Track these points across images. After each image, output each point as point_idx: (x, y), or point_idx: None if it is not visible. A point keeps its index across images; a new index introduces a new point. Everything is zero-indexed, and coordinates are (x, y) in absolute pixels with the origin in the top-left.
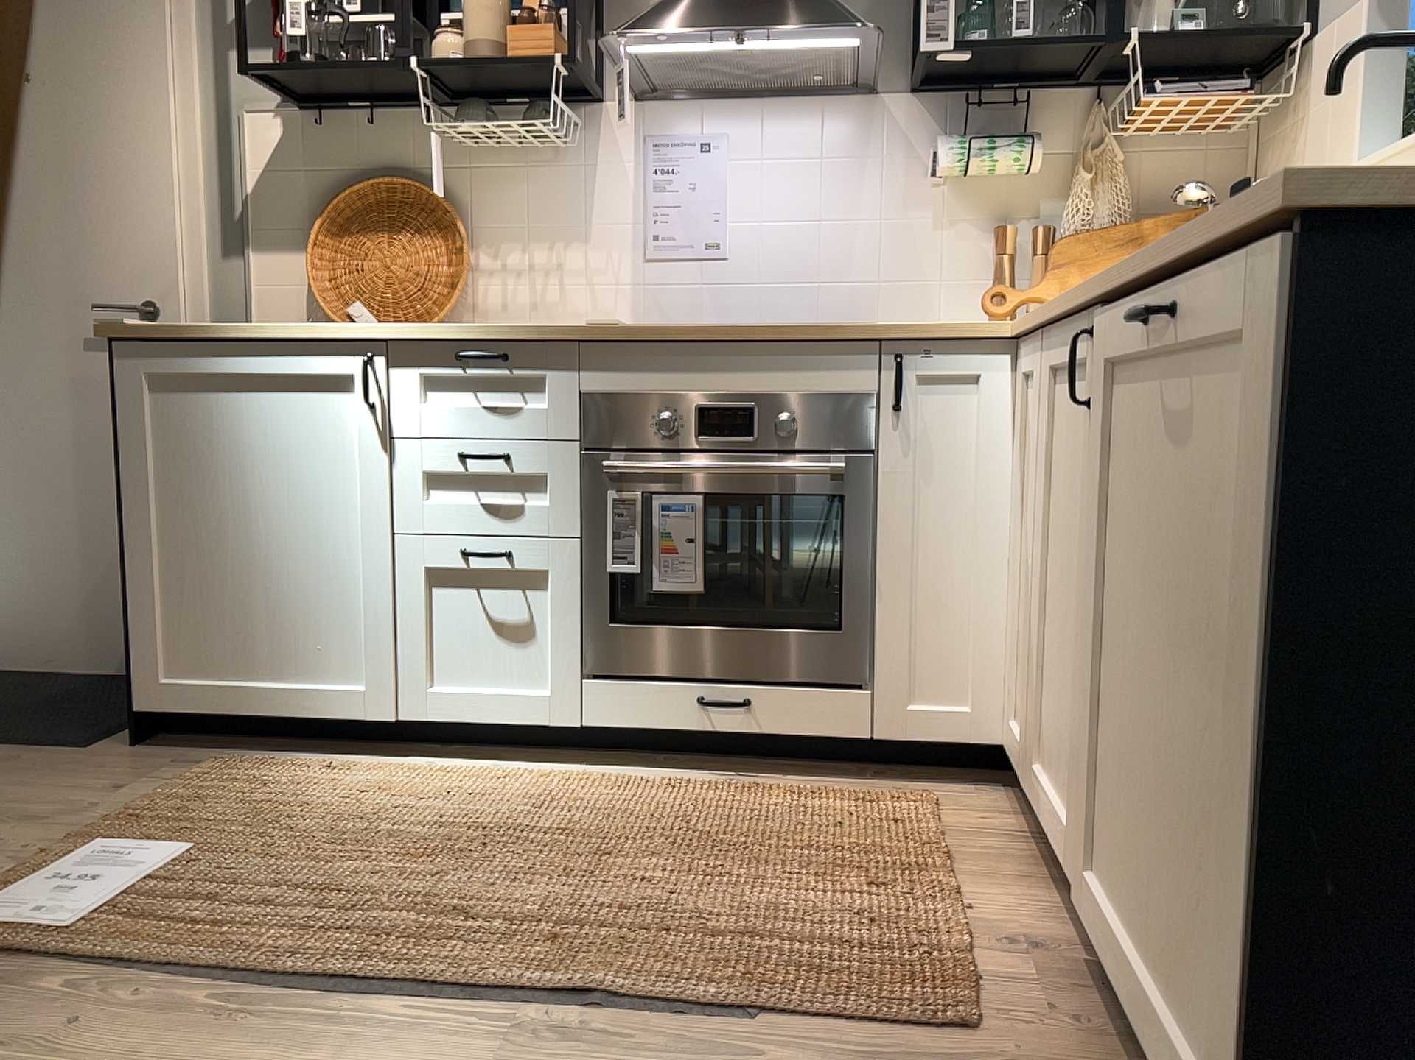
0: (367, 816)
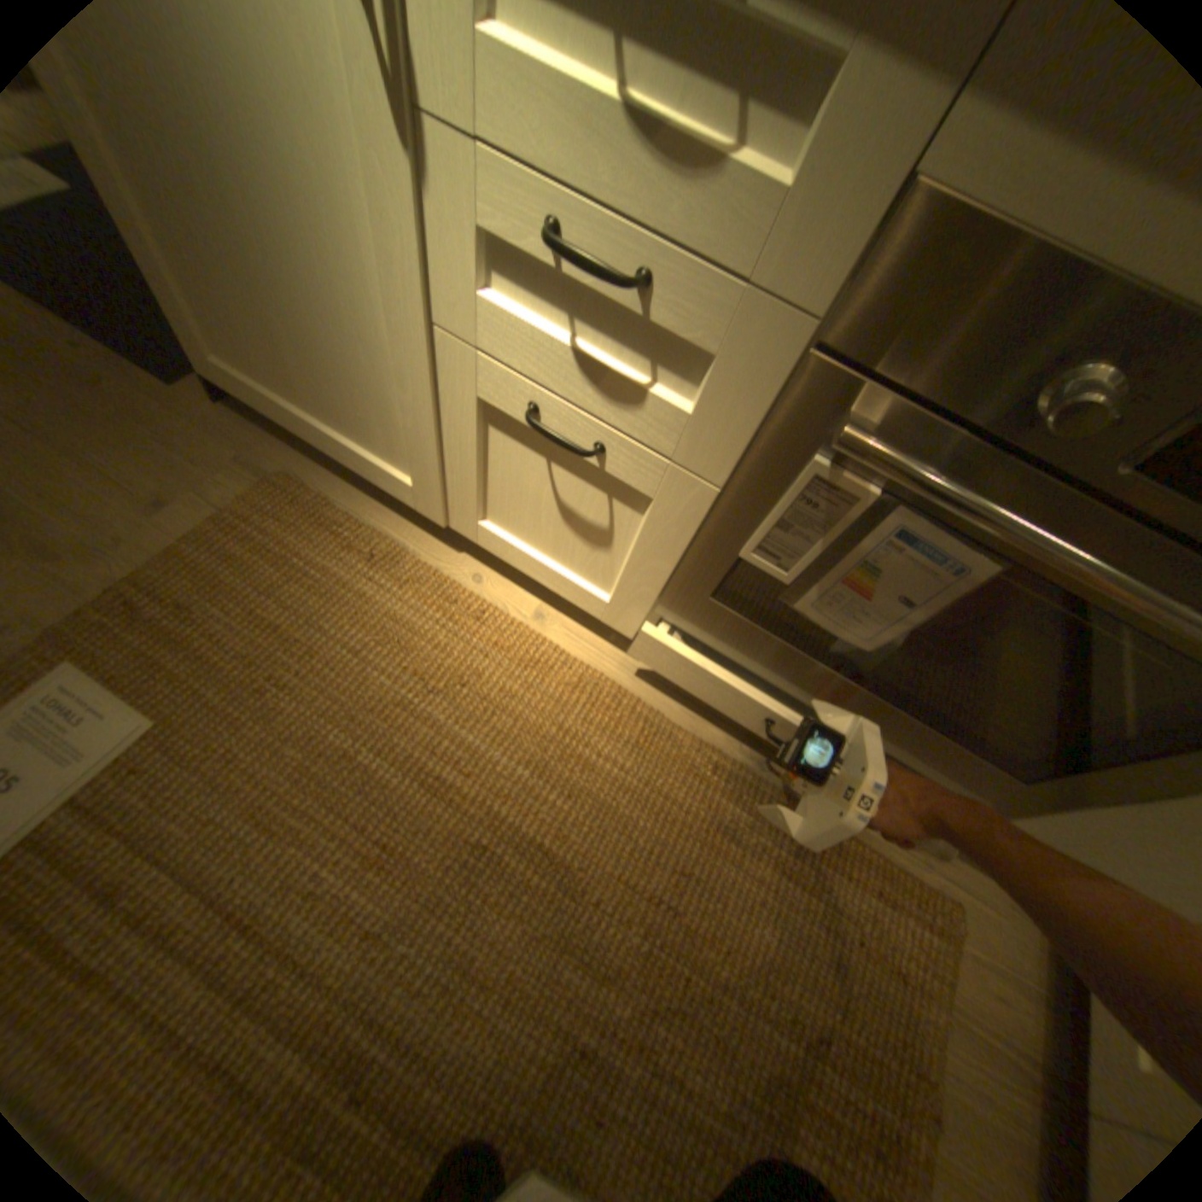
0: (365, 700)
